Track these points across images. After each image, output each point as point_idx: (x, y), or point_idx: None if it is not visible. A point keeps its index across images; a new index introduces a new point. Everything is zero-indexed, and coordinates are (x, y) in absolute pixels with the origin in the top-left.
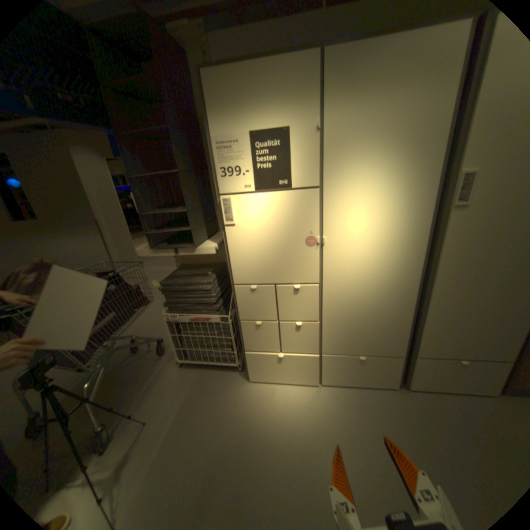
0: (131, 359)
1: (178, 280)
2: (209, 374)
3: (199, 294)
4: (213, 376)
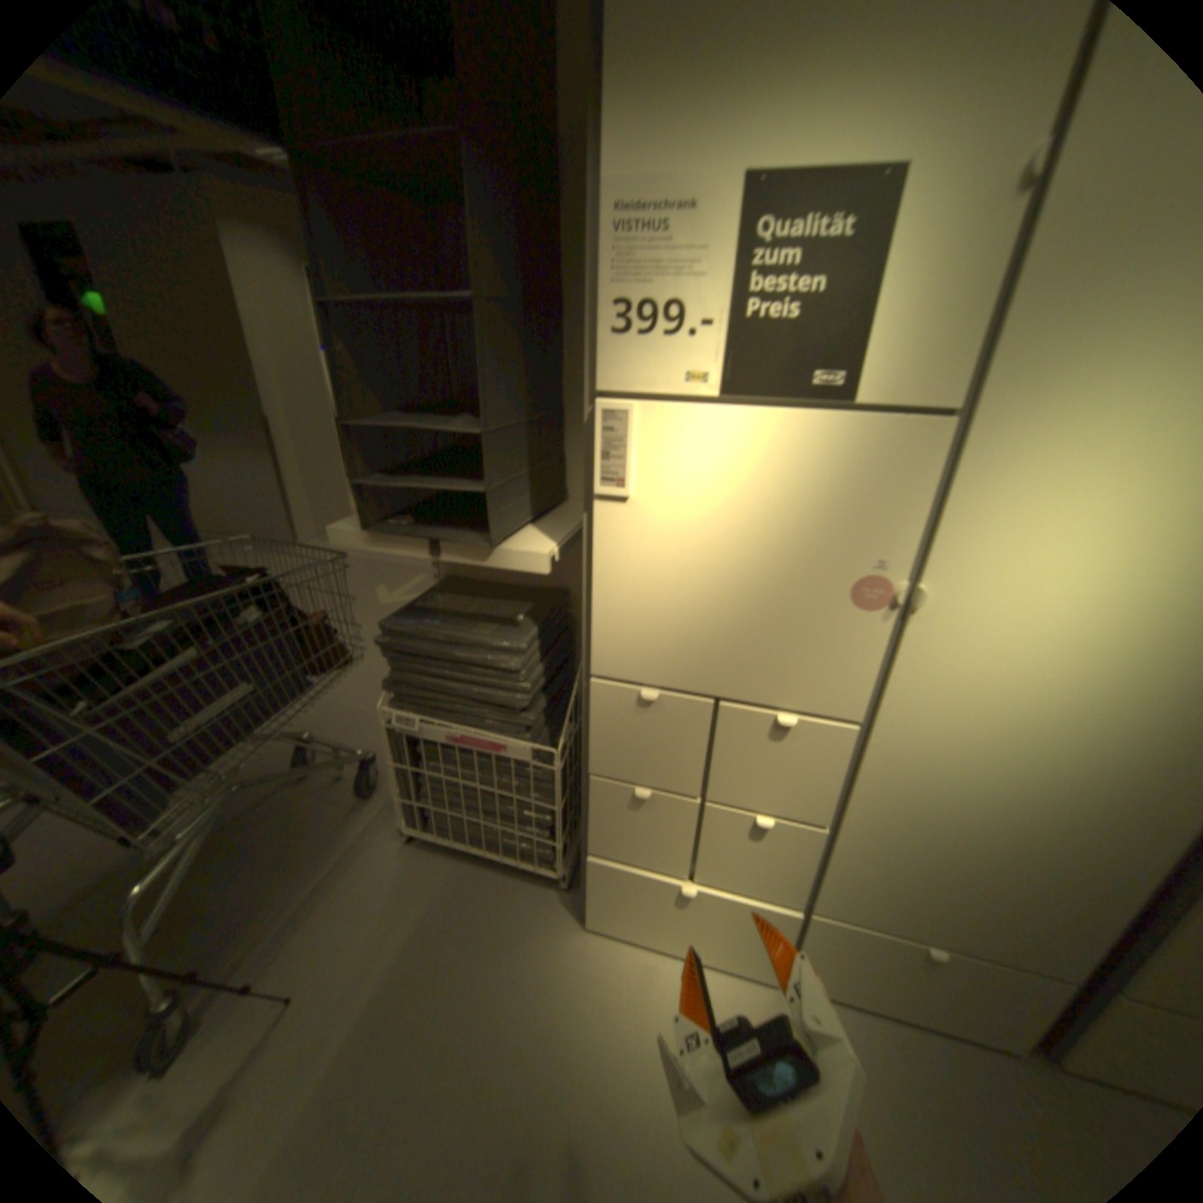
0: (292, 793)
1: (433, 623)
2: (480, 879)
3: (486, 676)
4: (490, 889)
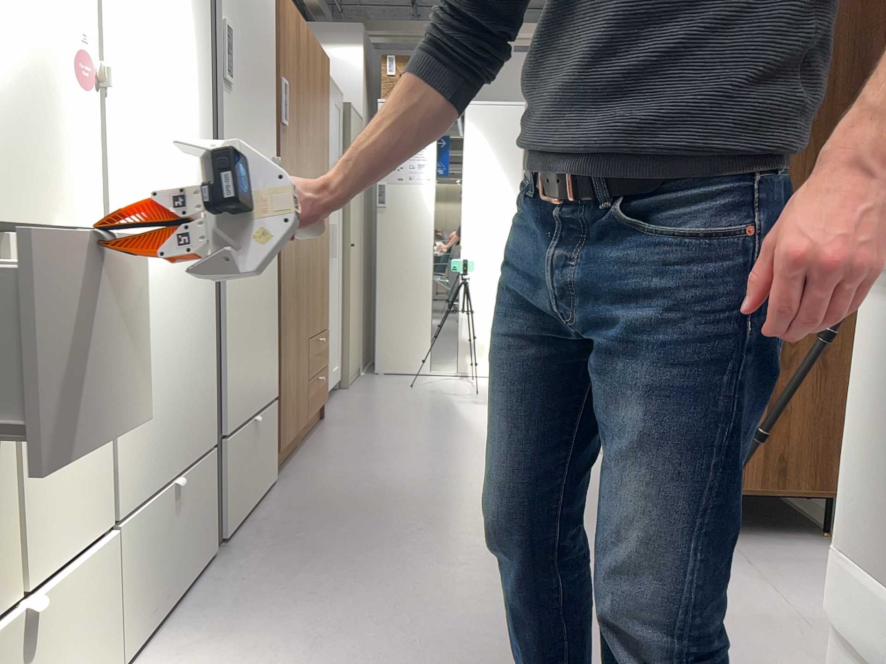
0: None
1: None
2: None
3: None
4: None
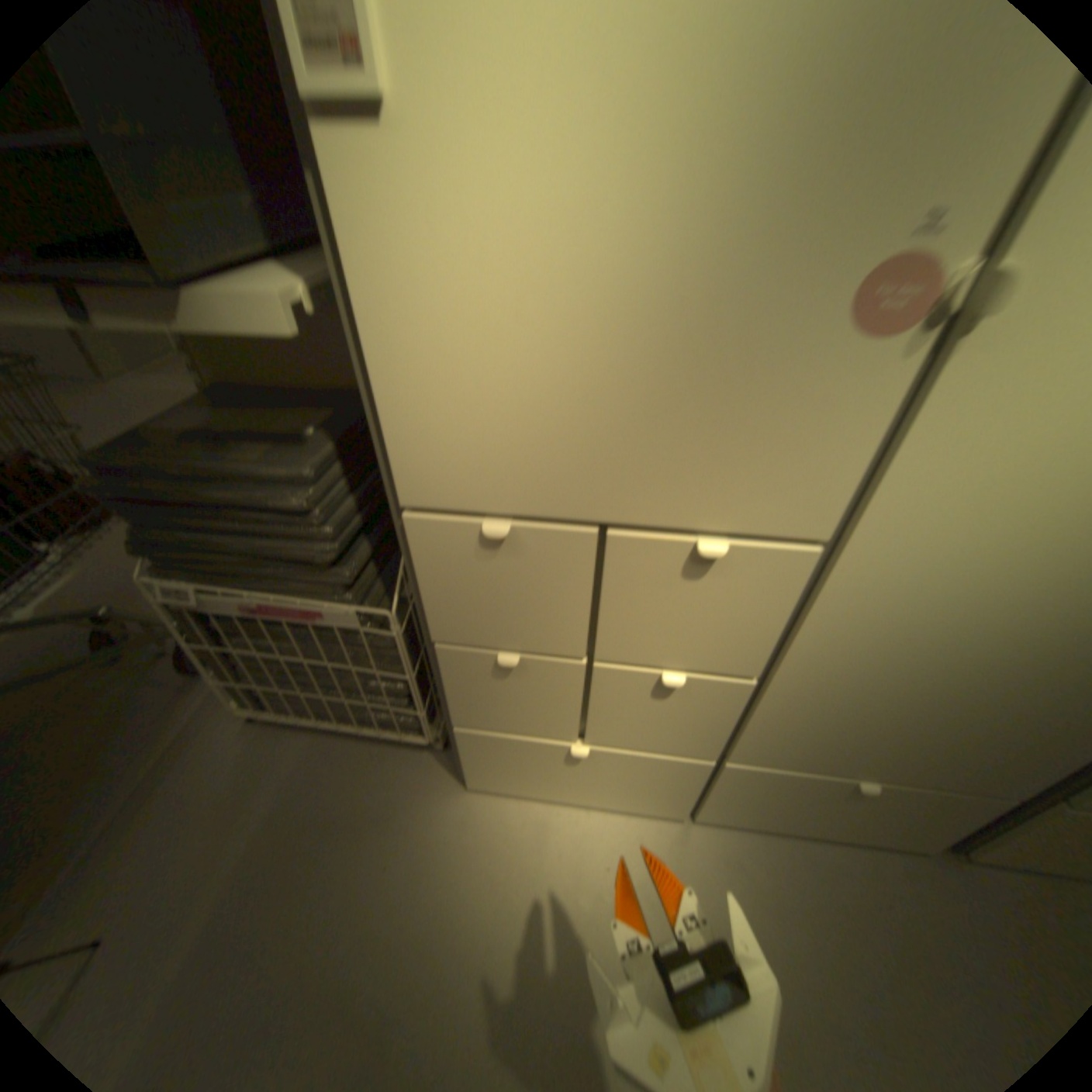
0: (101, 677)
1: (166, 446)
2: (341, 749)
3: (263, 518)
4: (353, 758)
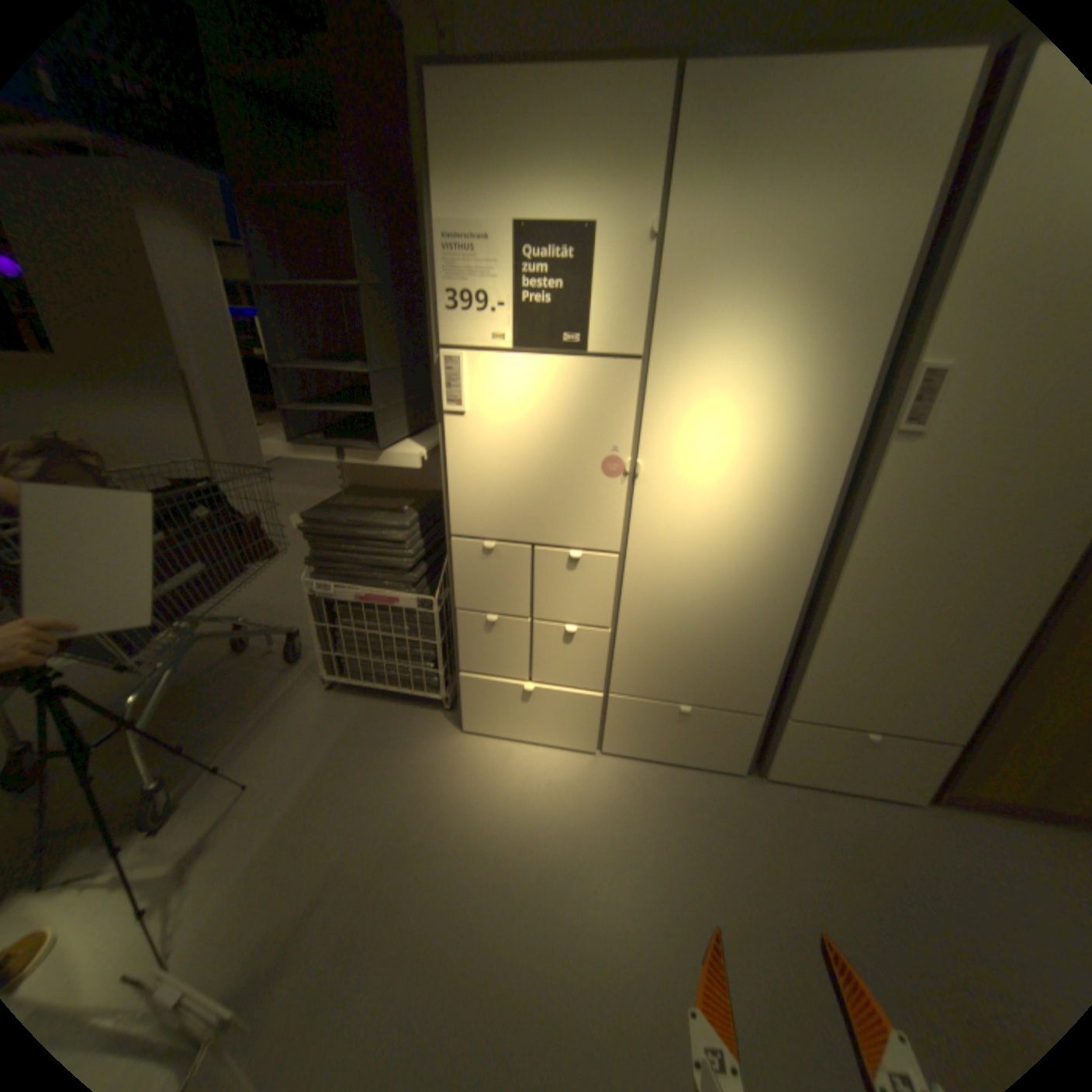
0: (230, 665)
1: (341, 514)
2: (384, 710)
3: (381, 549)
4: (392, 714)
